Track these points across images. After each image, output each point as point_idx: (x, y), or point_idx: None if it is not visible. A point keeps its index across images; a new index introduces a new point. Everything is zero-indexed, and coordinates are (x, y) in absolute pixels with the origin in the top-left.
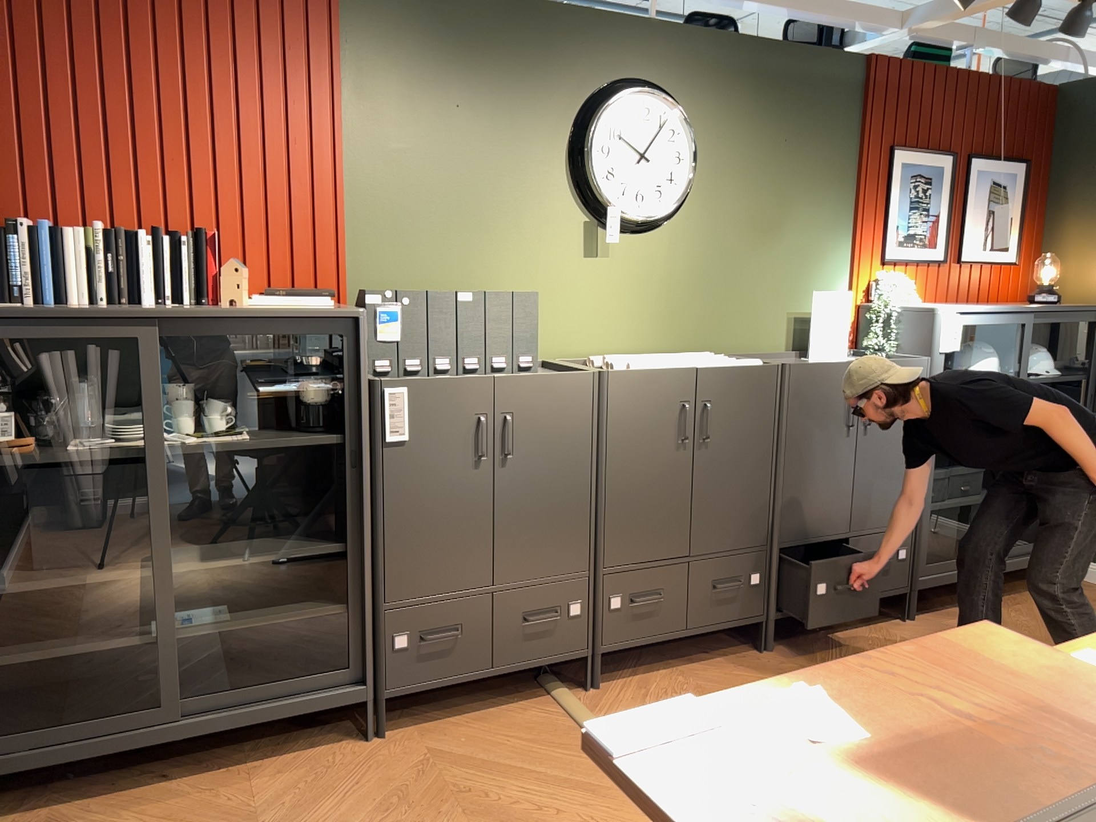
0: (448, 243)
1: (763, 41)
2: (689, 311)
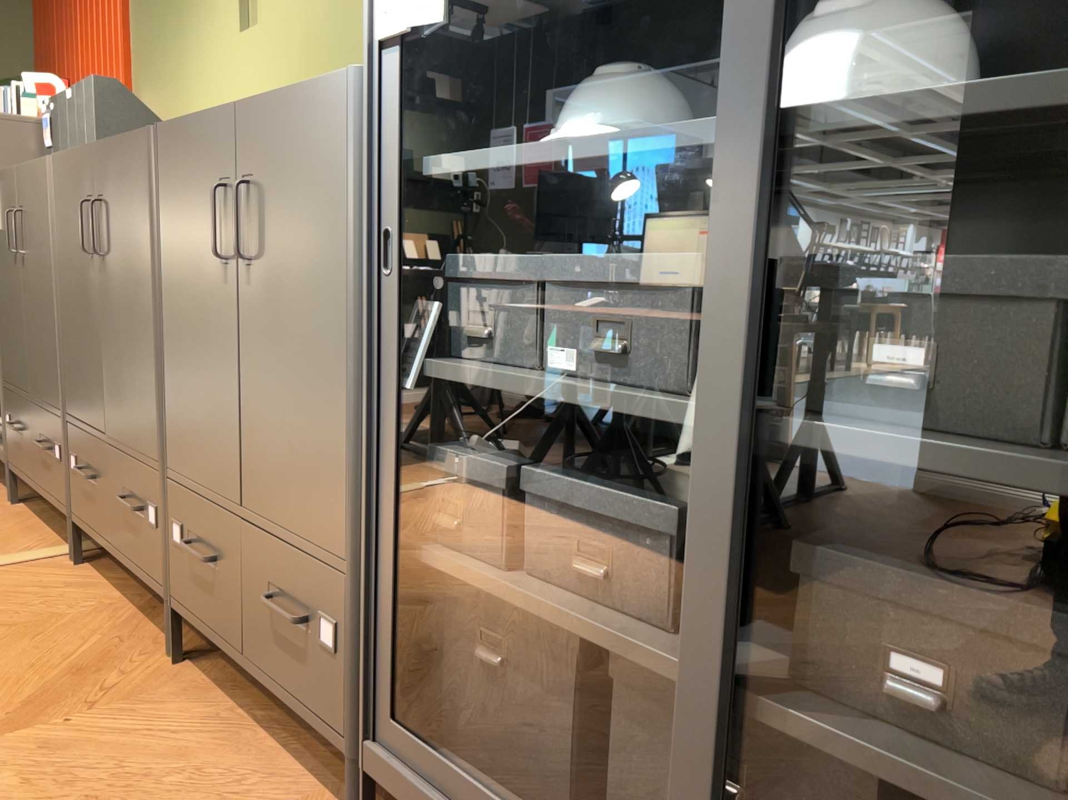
0: (169, 55)
1: None
2: None
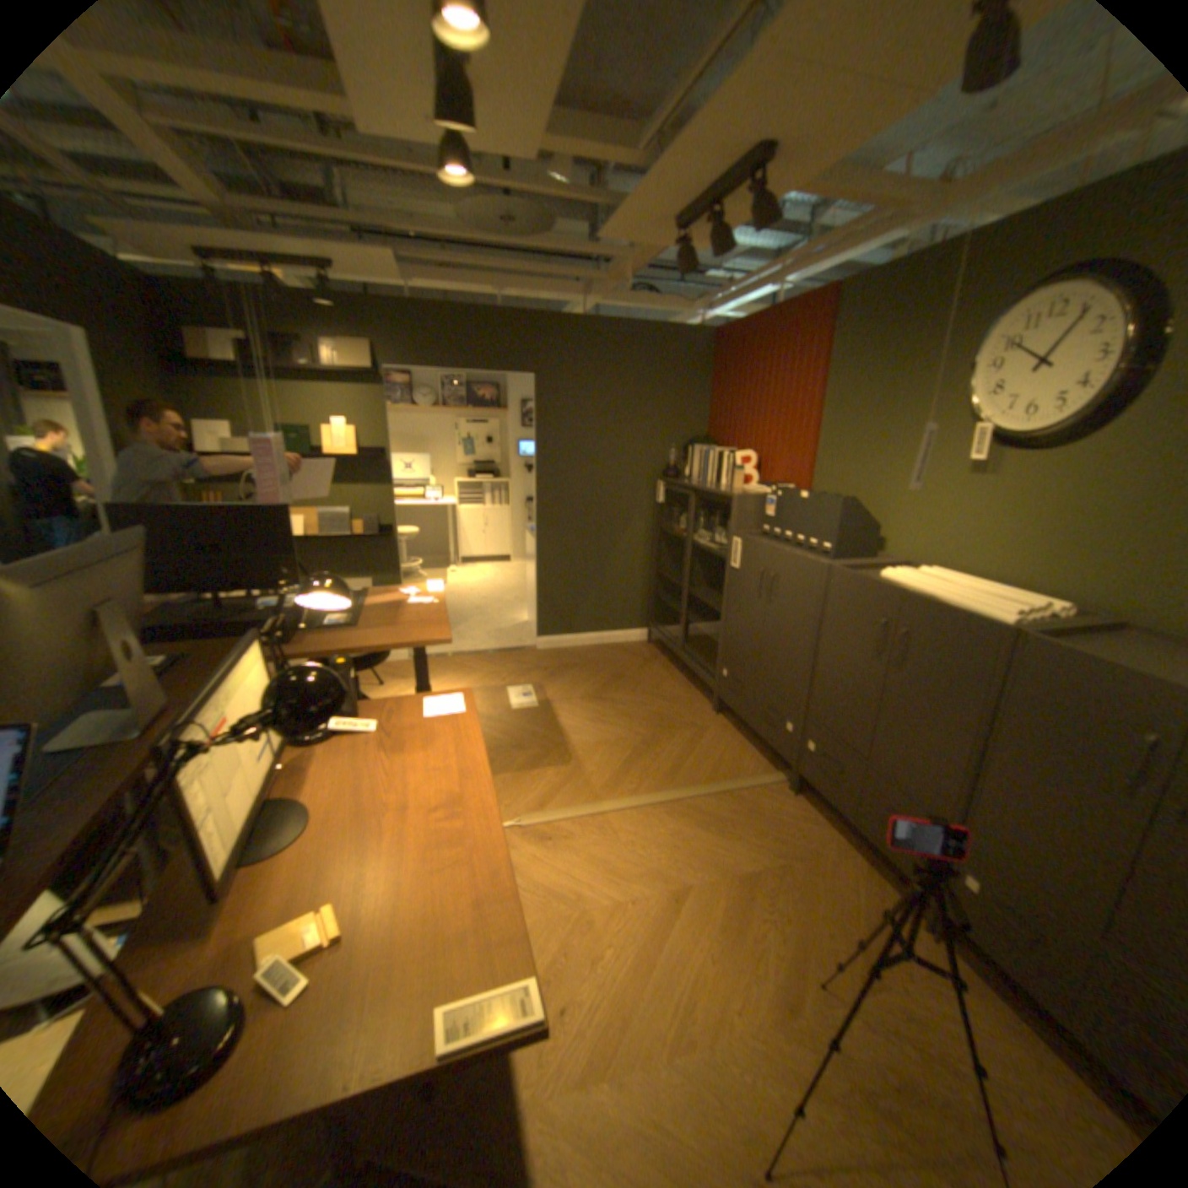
0: (866, 458)
1: None
2: (1103, 552)
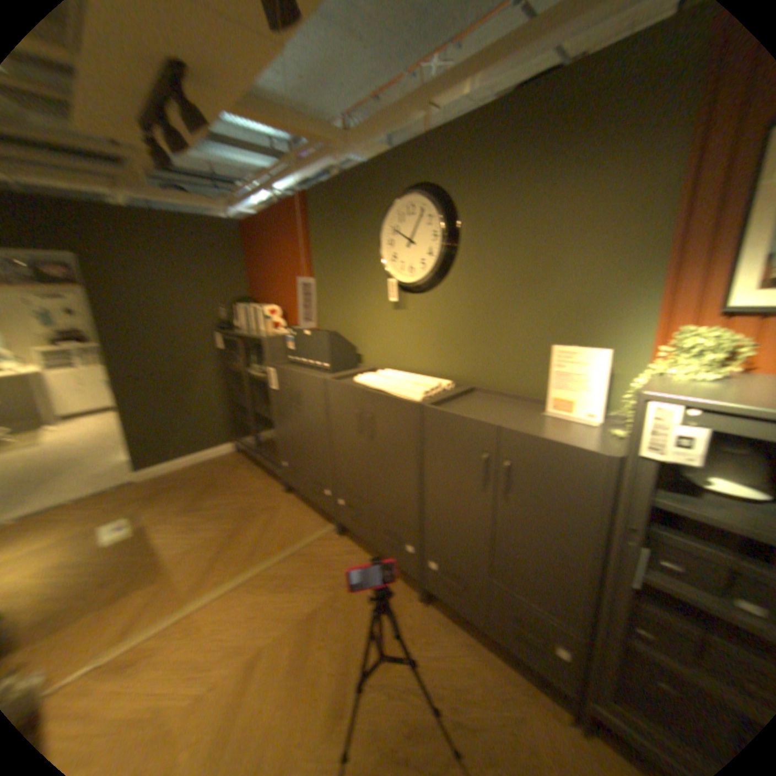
0: (340, 305)
1: (524, 87)
2: (456, 349)
